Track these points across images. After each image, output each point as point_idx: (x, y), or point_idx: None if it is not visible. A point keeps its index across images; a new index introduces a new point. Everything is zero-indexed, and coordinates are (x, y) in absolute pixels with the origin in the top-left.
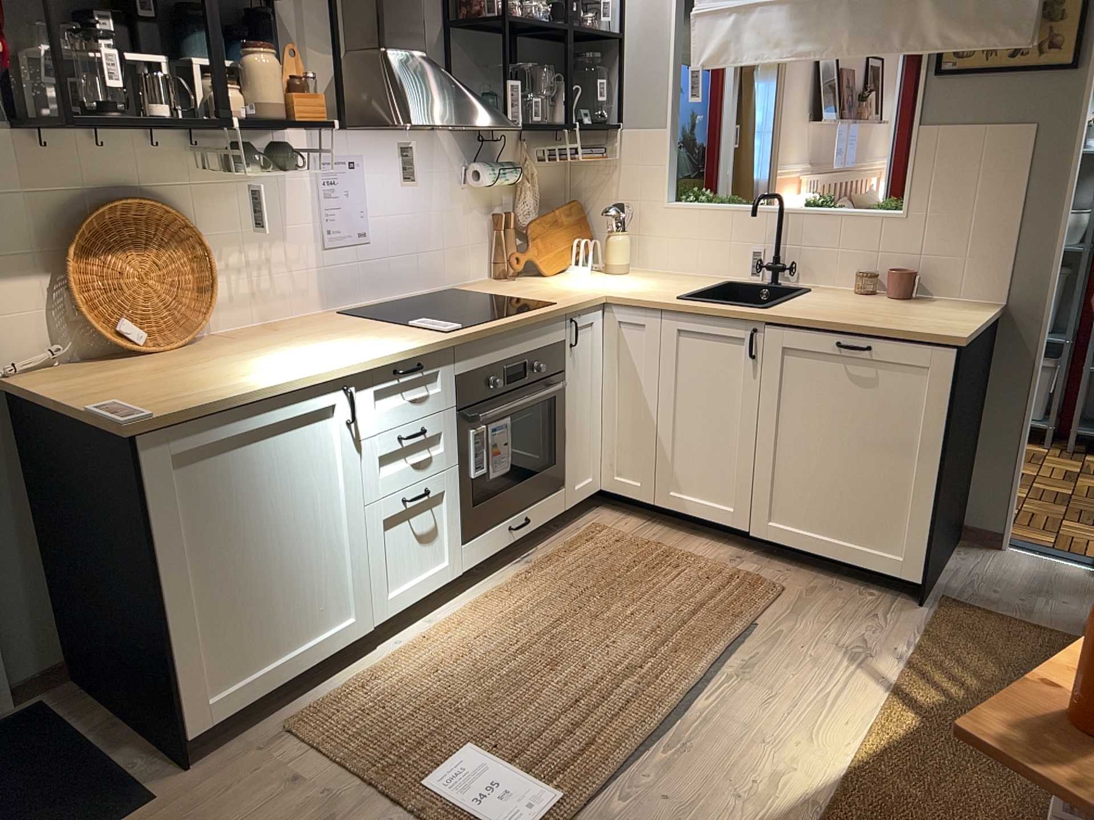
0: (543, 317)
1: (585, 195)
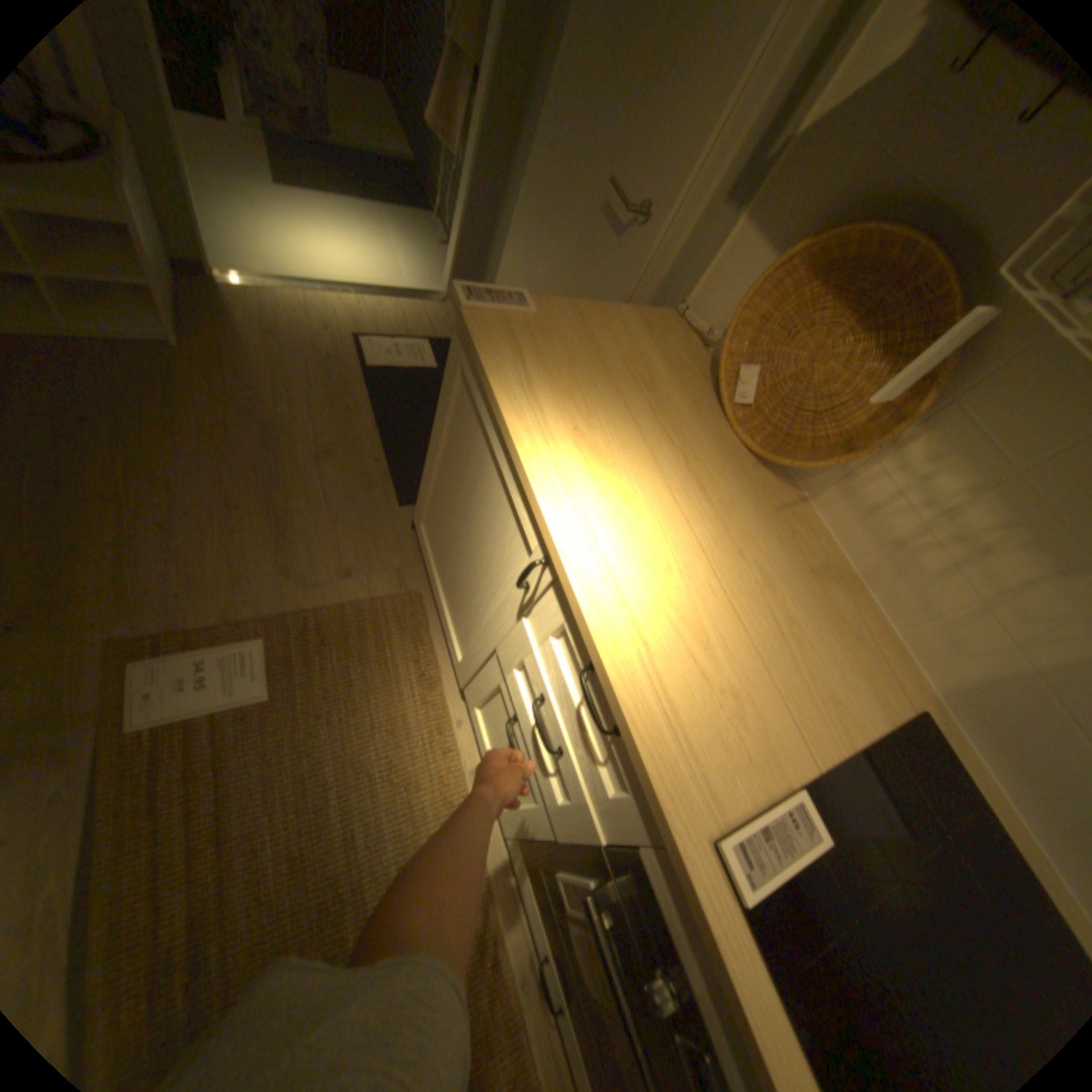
0: None
1: None
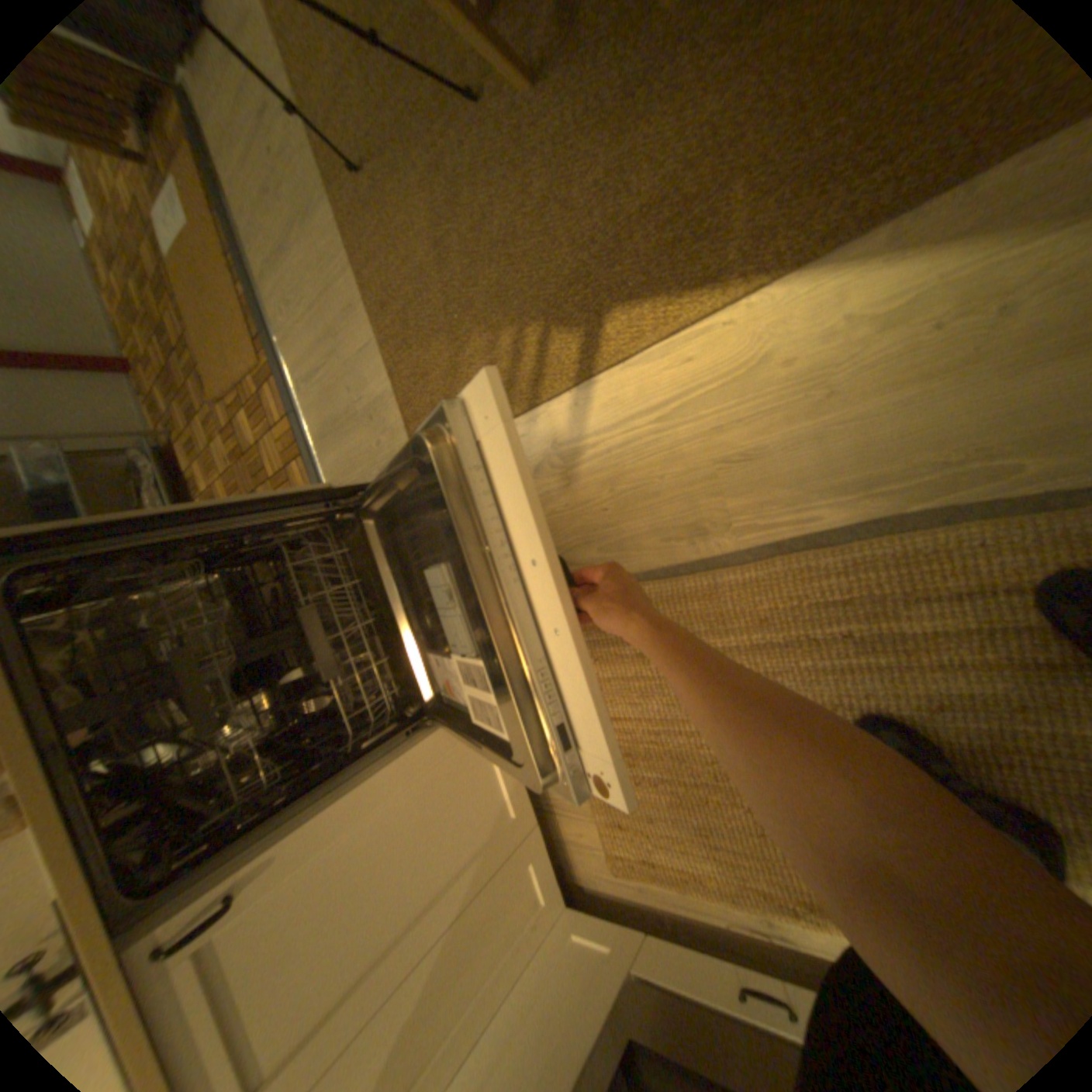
0: None
1: None
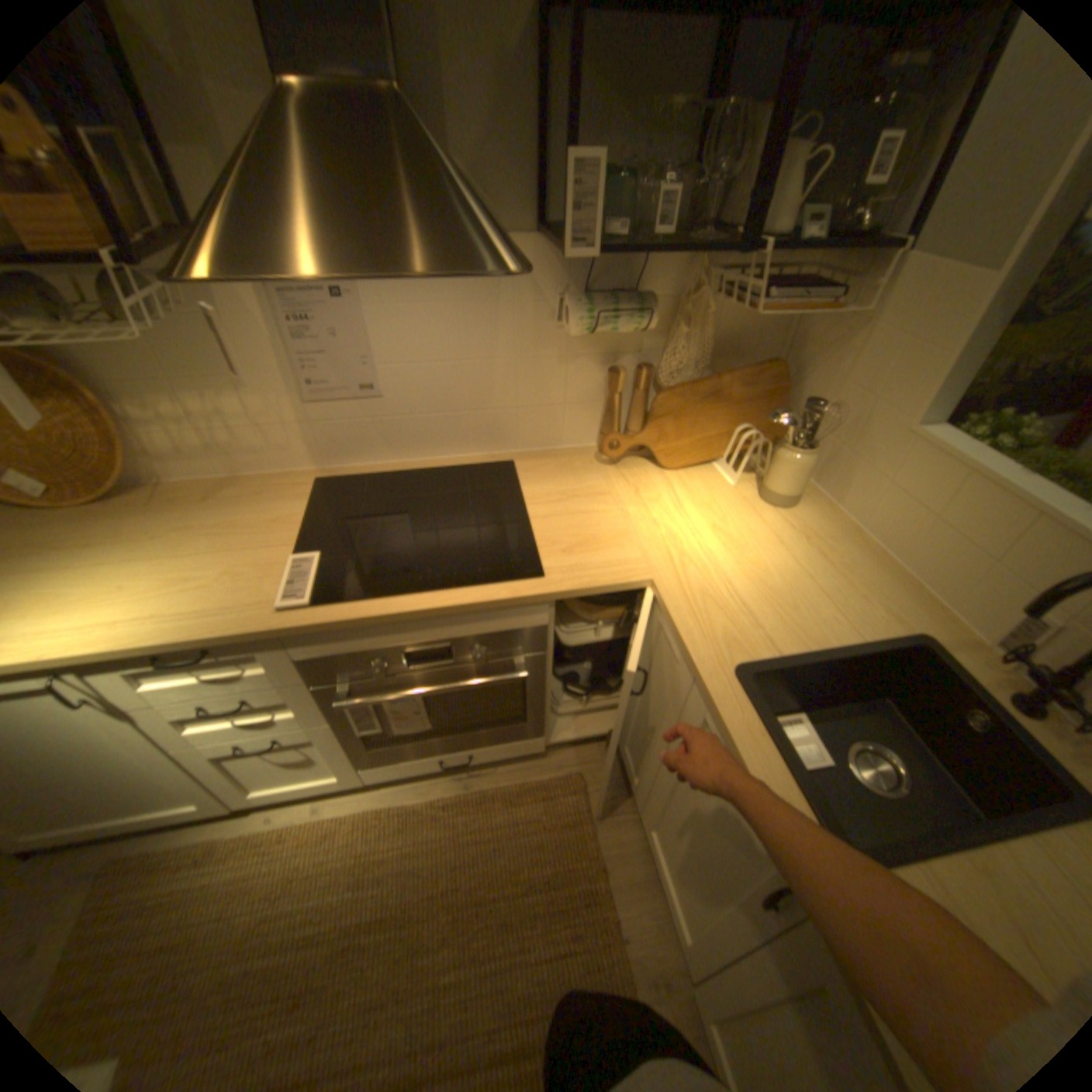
0: (481, 606)
1: (807, 351)
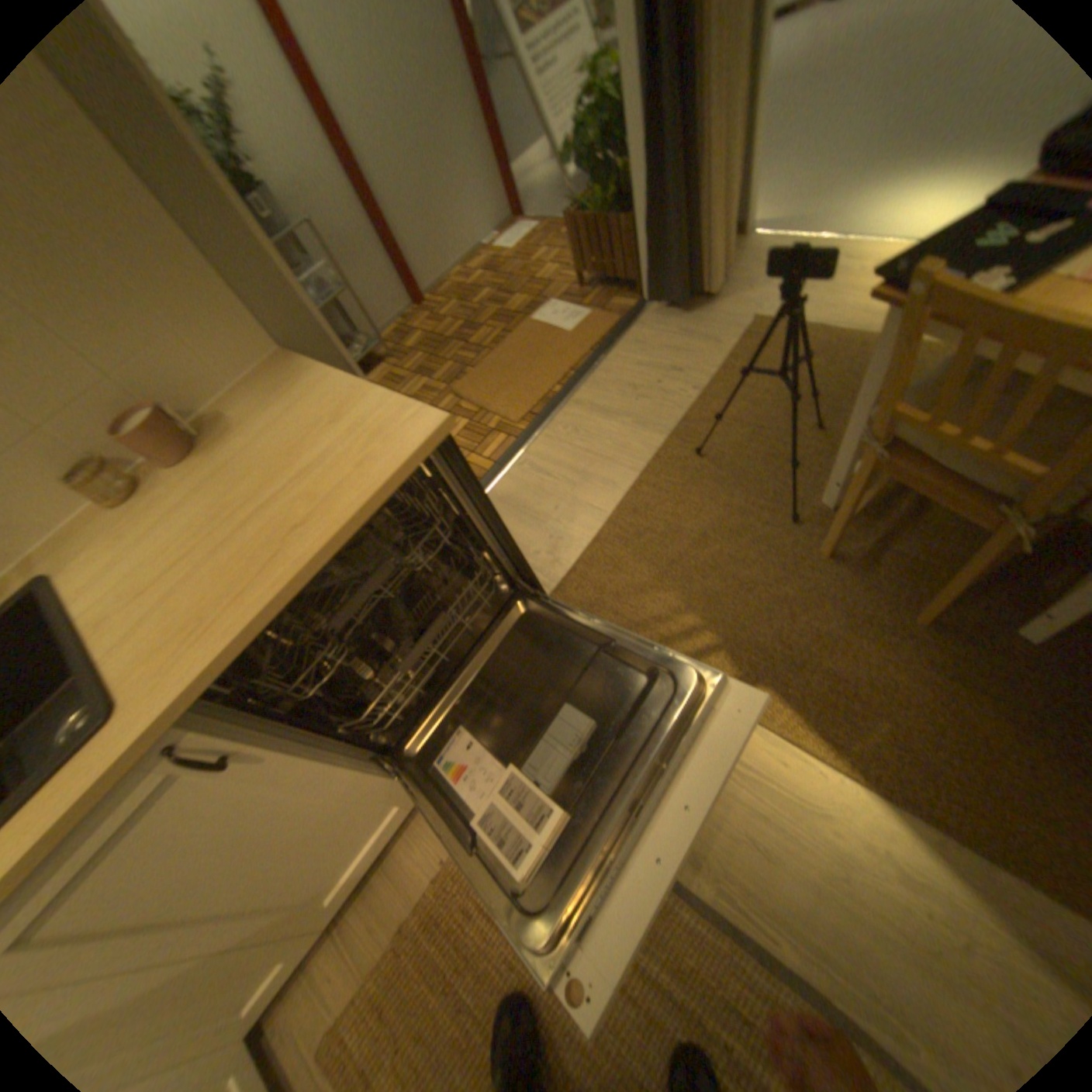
0: None
1: None
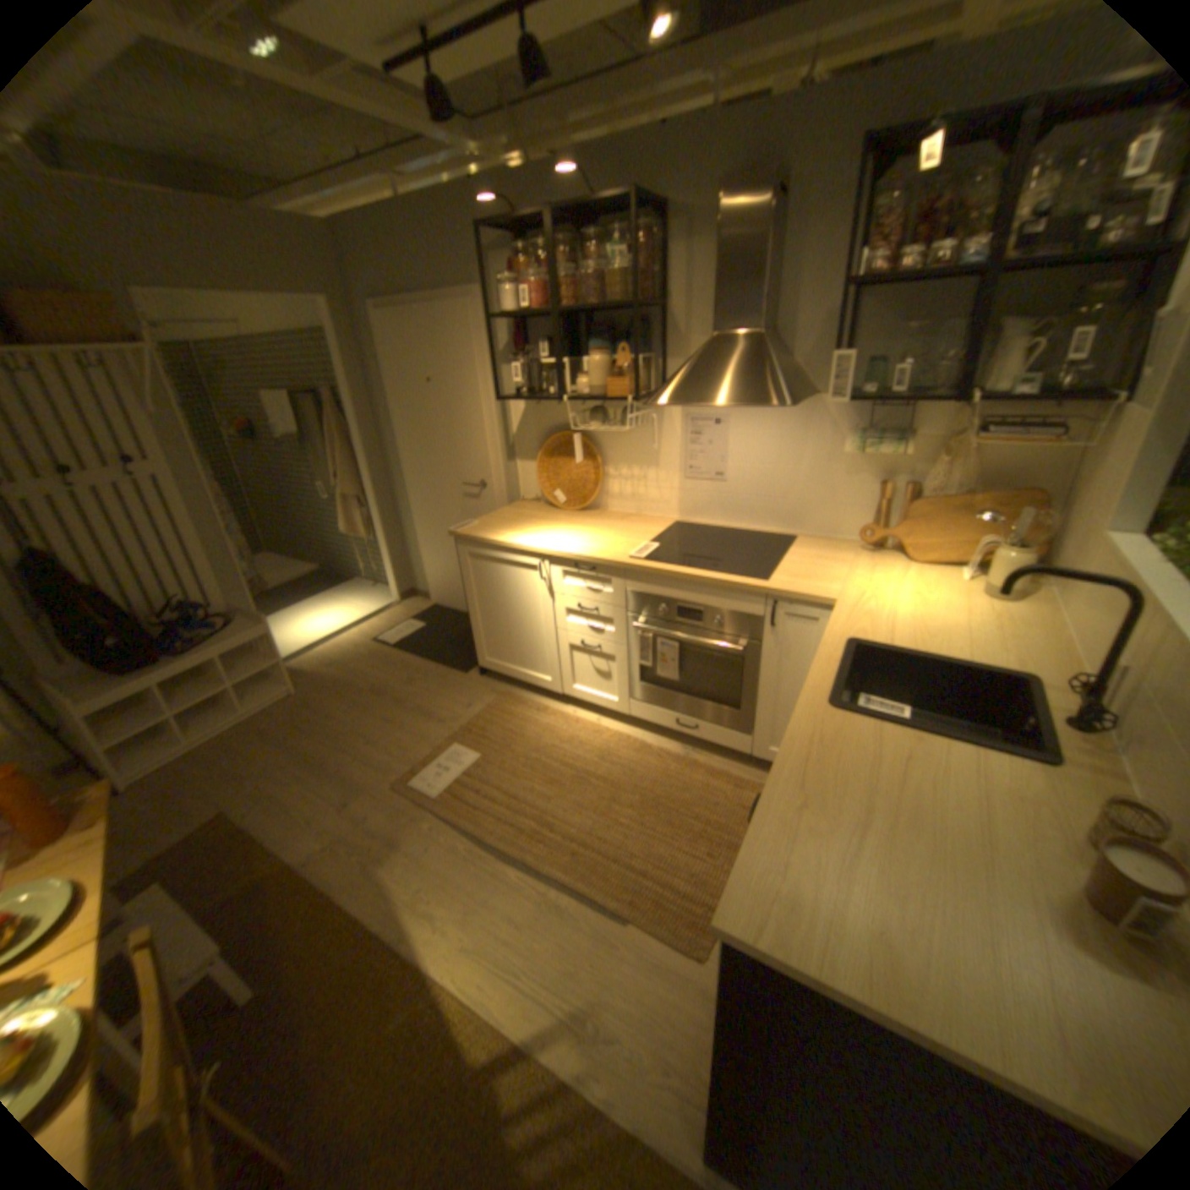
0: (722, 584)
1: (1078, 487)
